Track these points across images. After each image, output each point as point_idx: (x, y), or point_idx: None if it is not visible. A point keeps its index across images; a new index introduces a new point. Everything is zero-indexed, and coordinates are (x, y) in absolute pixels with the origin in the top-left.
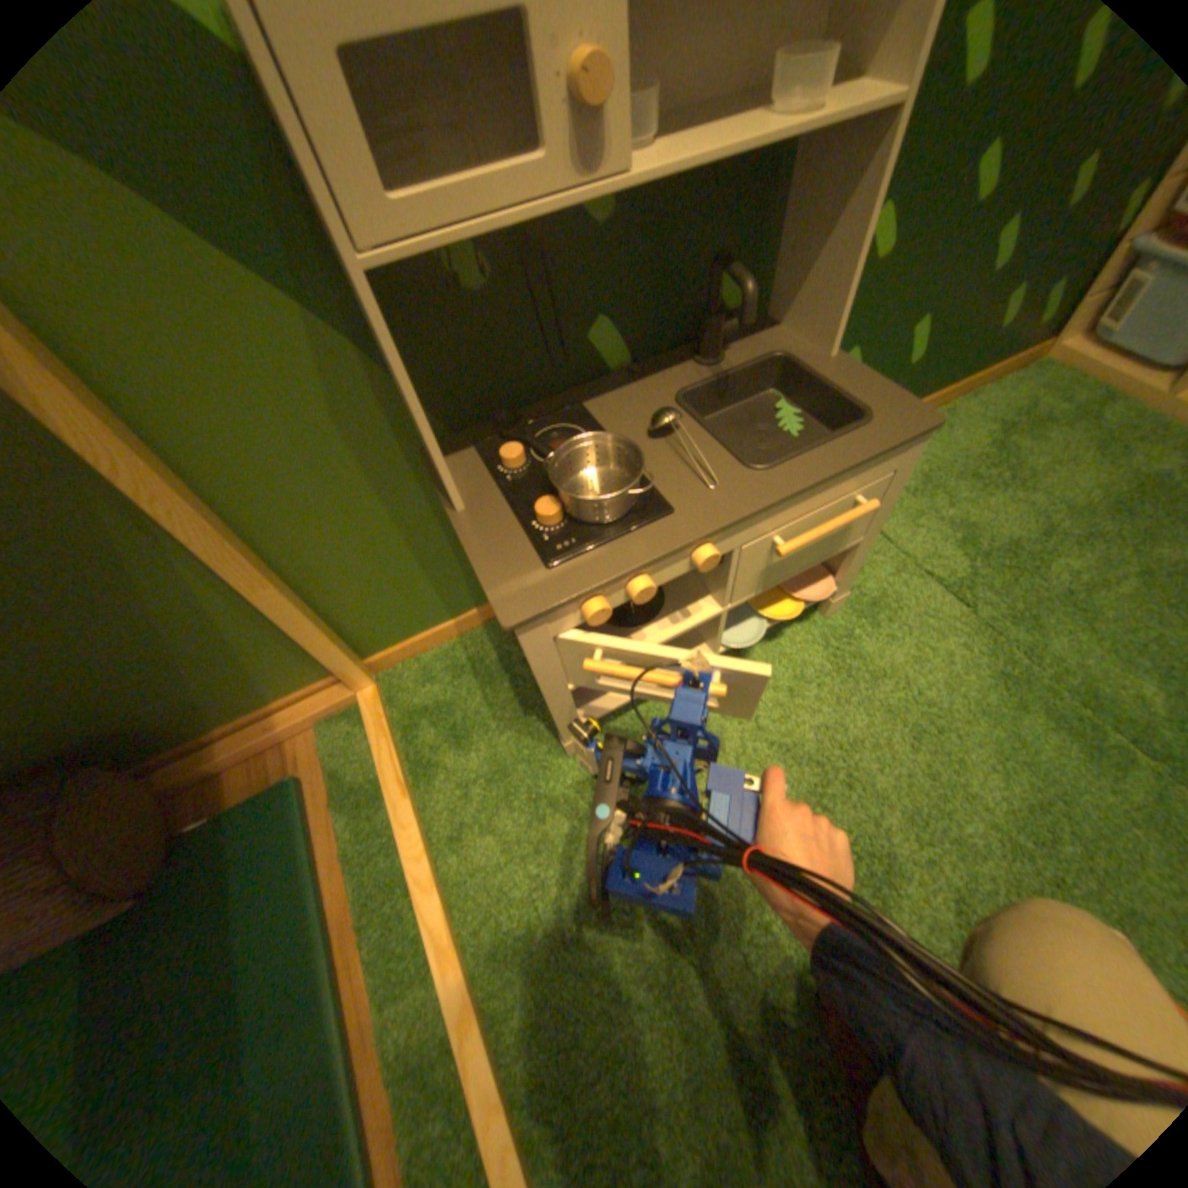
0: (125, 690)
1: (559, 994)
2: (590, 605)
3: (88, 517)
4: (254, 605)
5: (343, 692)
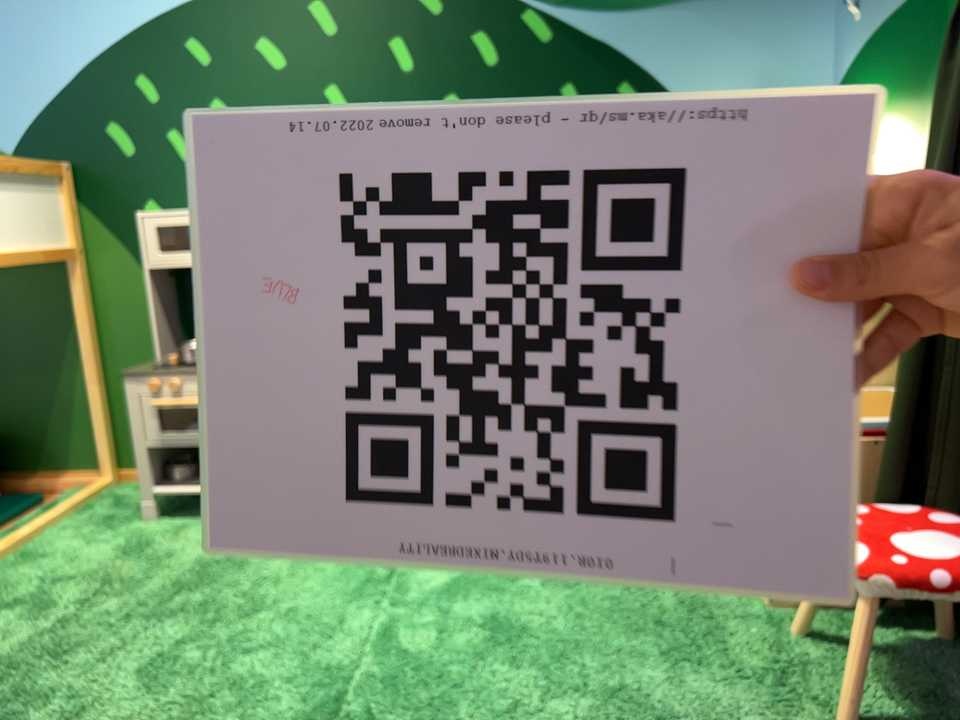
0: (24, 422)
1: (20, 574)
2: (149, 382)
3: (62, 335)
4: (88, 402)
5: (94, 479)
